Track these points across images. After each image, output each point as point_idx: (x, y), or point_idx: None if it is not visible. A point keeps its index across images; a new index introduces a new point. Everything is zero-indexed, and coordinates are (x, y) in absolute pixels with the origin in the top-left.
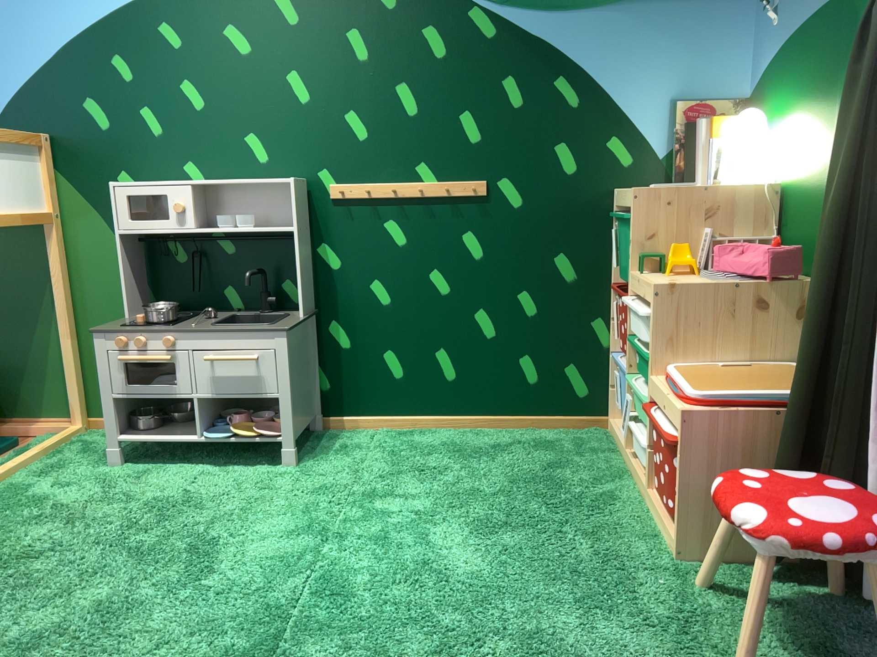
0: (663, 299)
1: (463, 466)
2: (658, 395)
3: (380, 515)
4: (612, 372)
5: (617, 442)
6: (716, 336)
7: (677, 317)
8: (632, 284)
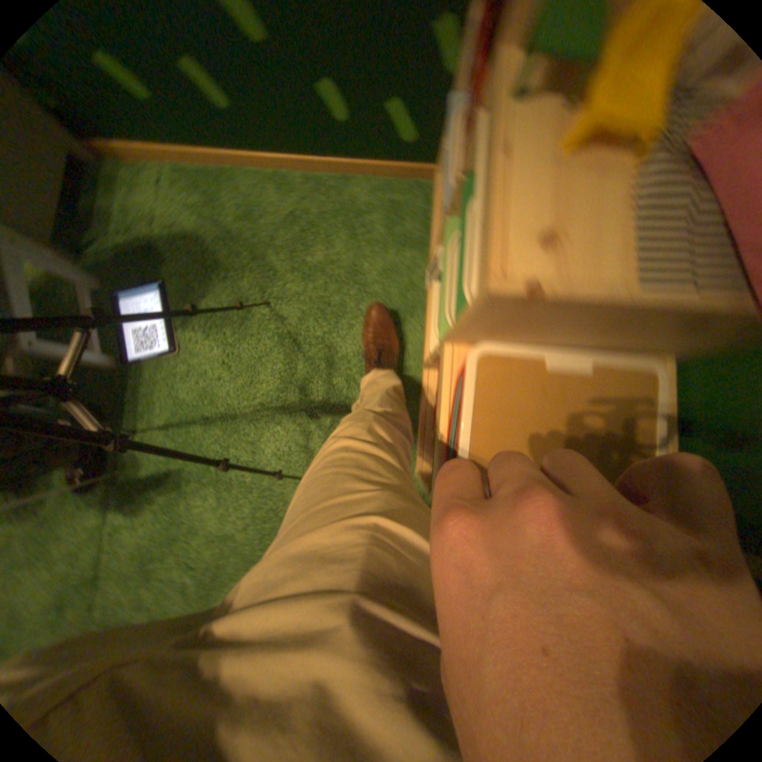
0: (493, 314)
1: (252, 276)
2: (438, 383)
3: (165, 380)
4: (443, 142)
5: (429, 228)
6: (561, 342)
7: (506, 327)
8: (487, 99)
